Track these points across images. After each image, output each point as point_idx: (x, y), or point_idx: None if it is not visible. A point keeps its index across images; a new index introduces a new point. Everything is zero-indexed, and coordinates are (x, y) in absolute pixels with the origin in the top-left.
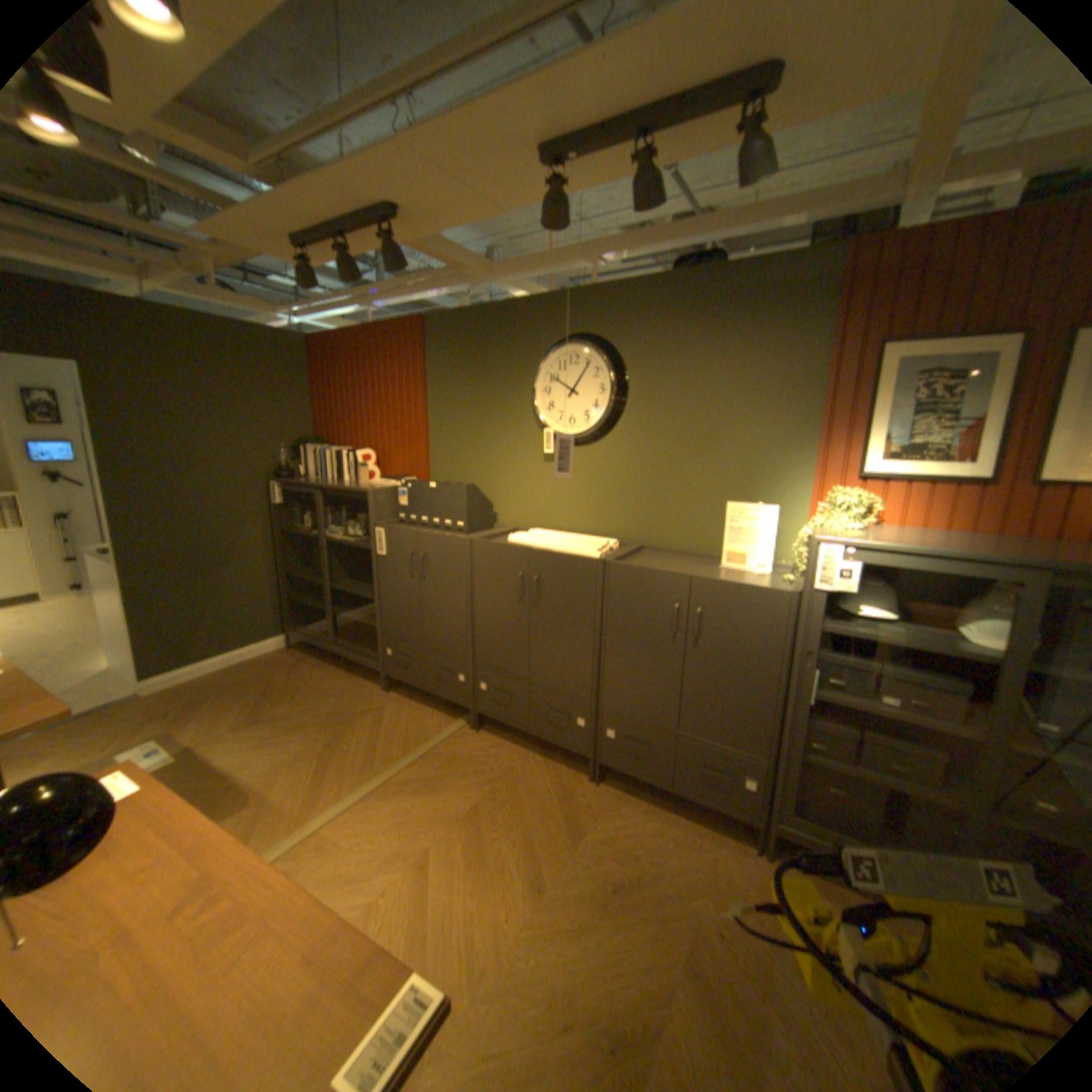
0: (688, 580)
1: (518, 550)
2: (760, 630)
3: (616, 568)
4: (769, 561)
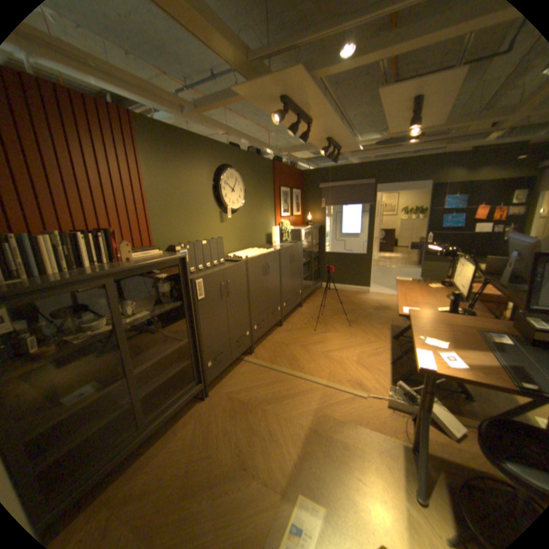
0: (291, 247)
1: (262, 257)
2: (298, 253)
3: (282, 250)
4: (279, 241)
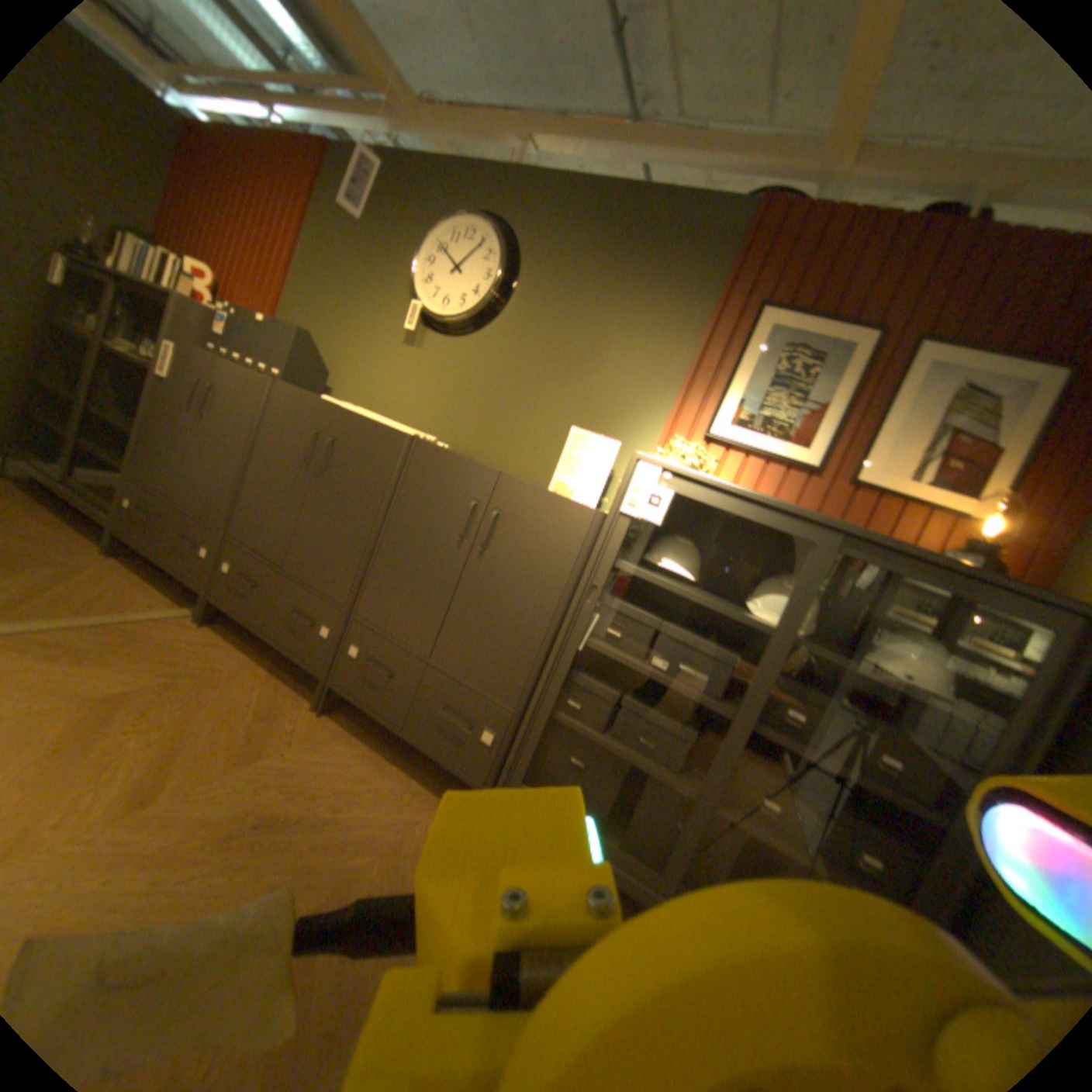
0: (497, 474)
1: (323, 402)
2: (553, 547)
3: (425, 445)
4: (595, 498)
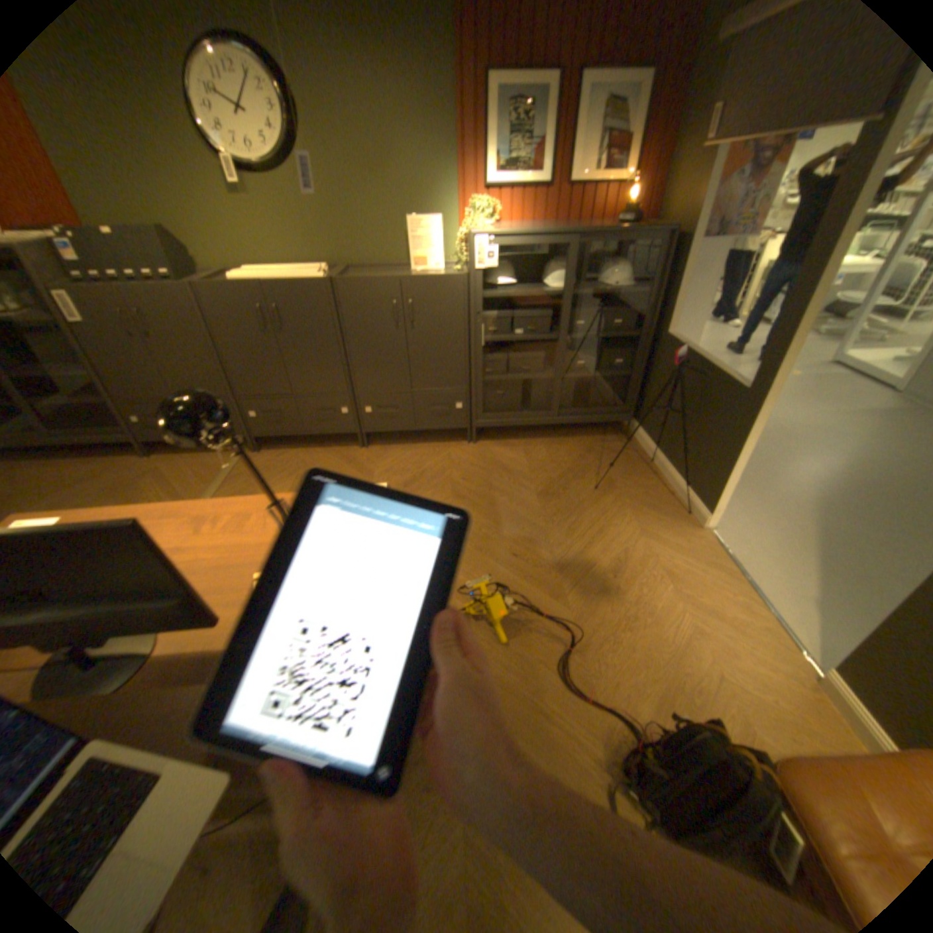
0: (399, 280)
1: (248, 284)
2: (450, 305)
3: (343, 281)
4: (442, 259)
